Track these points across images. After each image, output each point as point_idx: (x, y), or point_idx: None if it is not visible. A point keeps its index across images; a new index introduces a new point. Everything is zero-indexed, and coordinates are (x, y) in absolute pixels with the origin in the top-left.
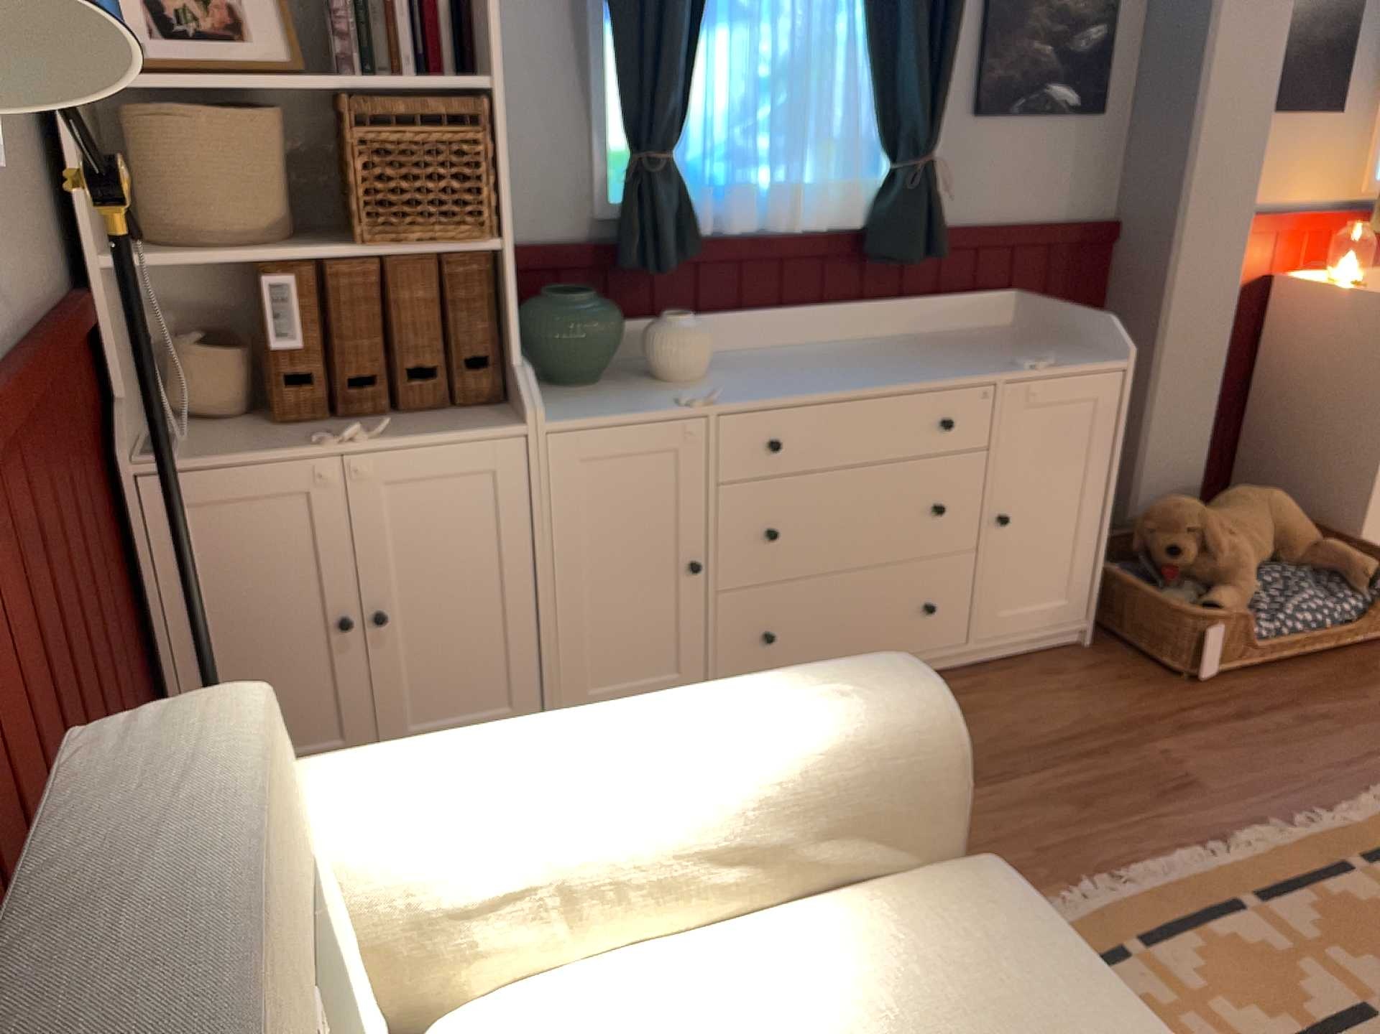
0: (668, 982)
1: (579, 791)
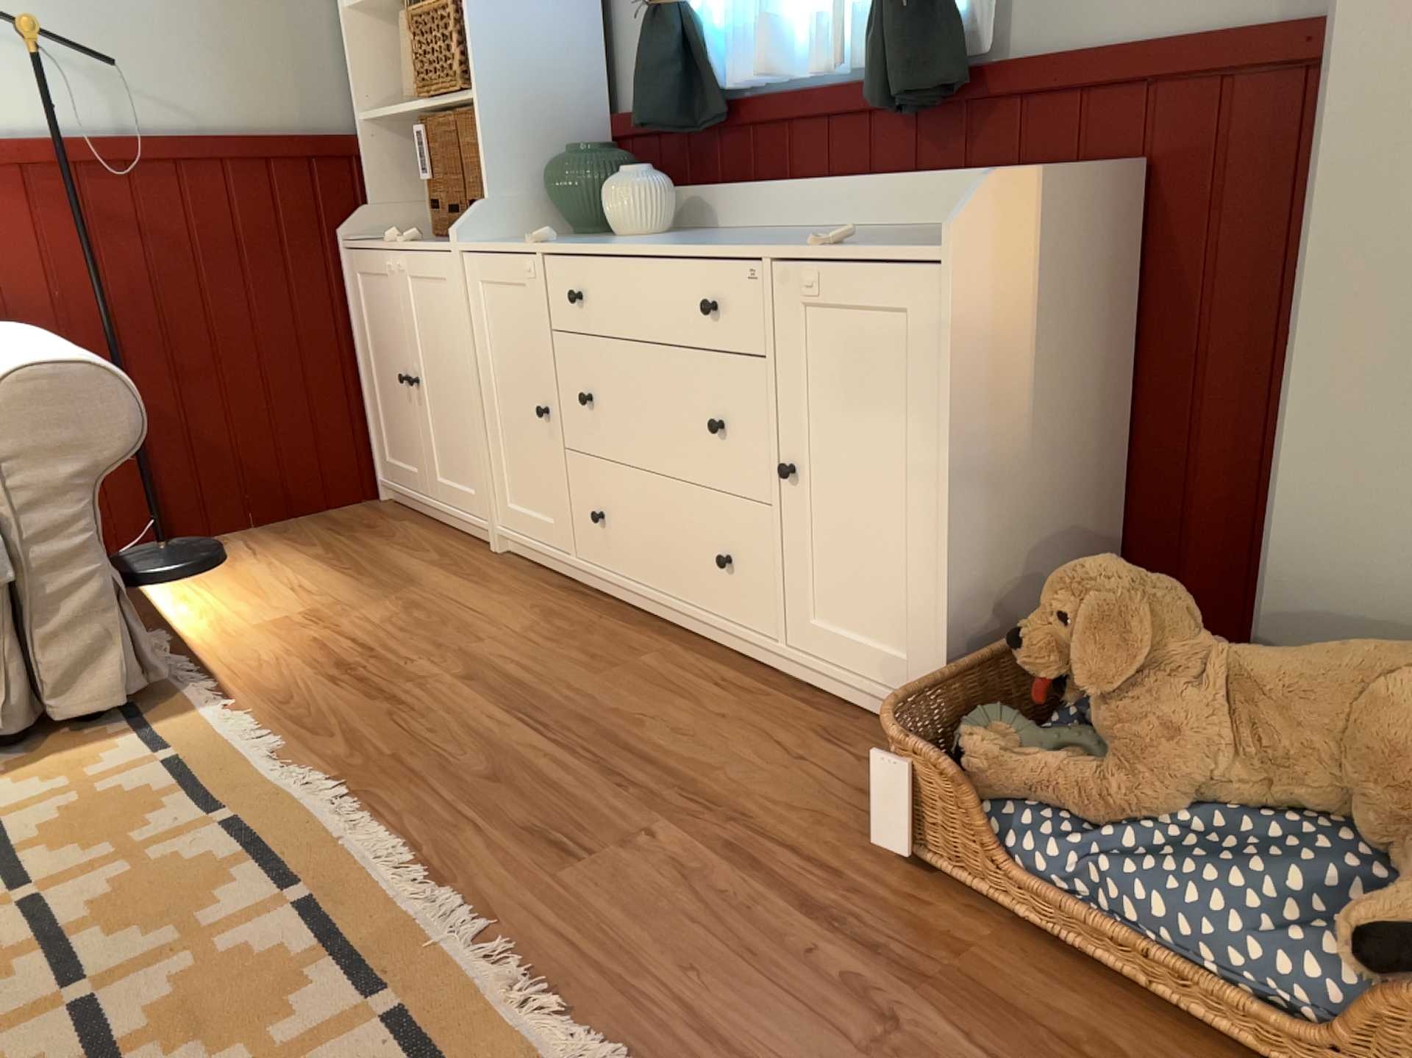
0: None
1: None
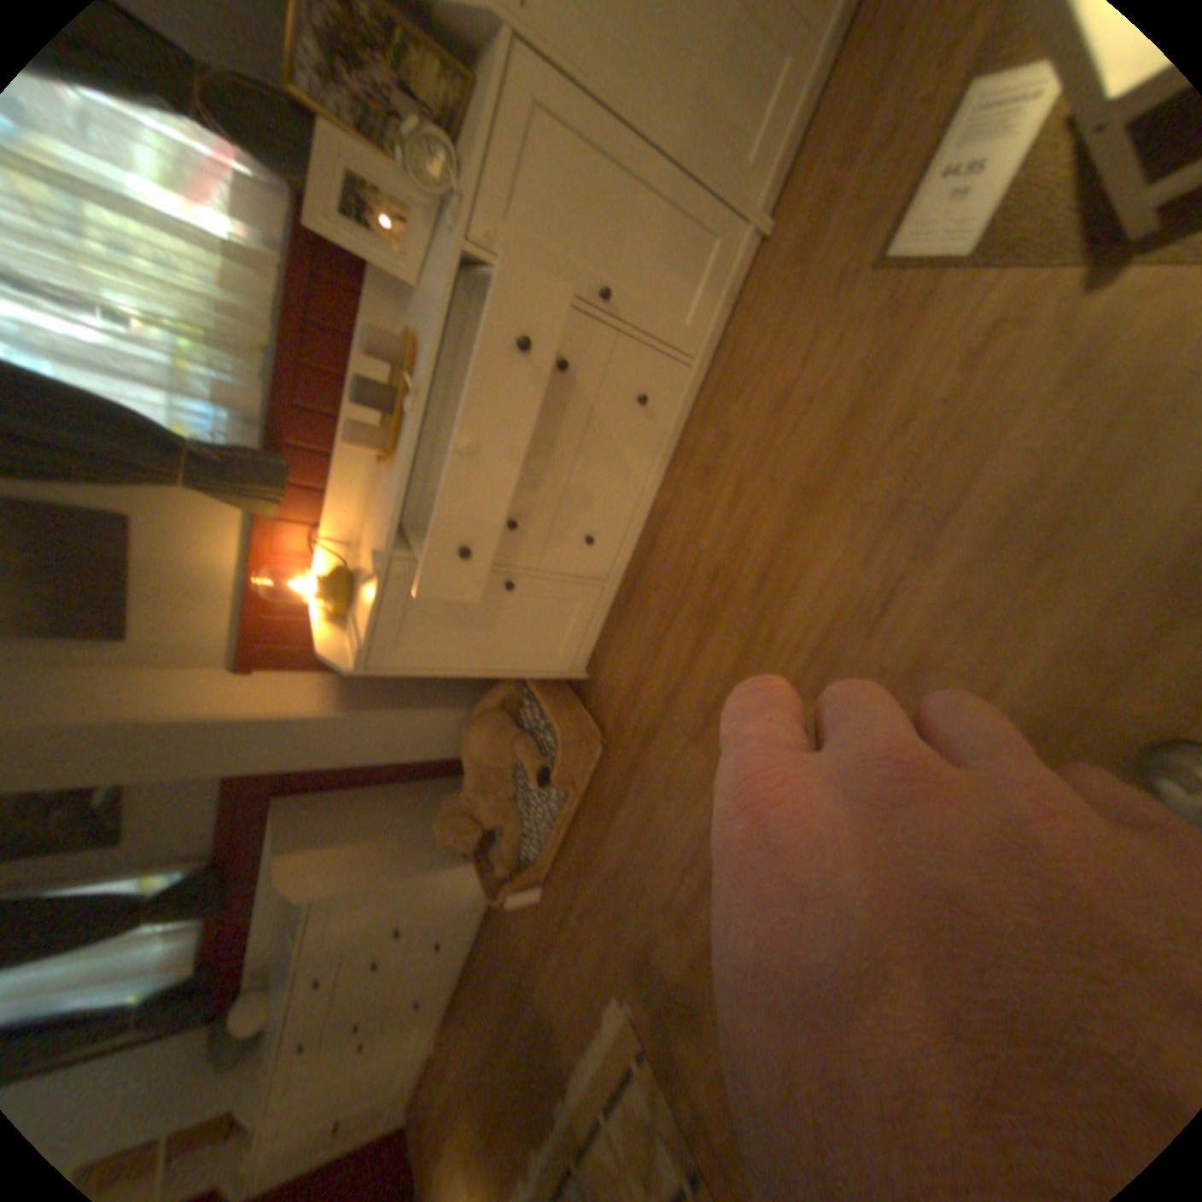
0: None
1: None
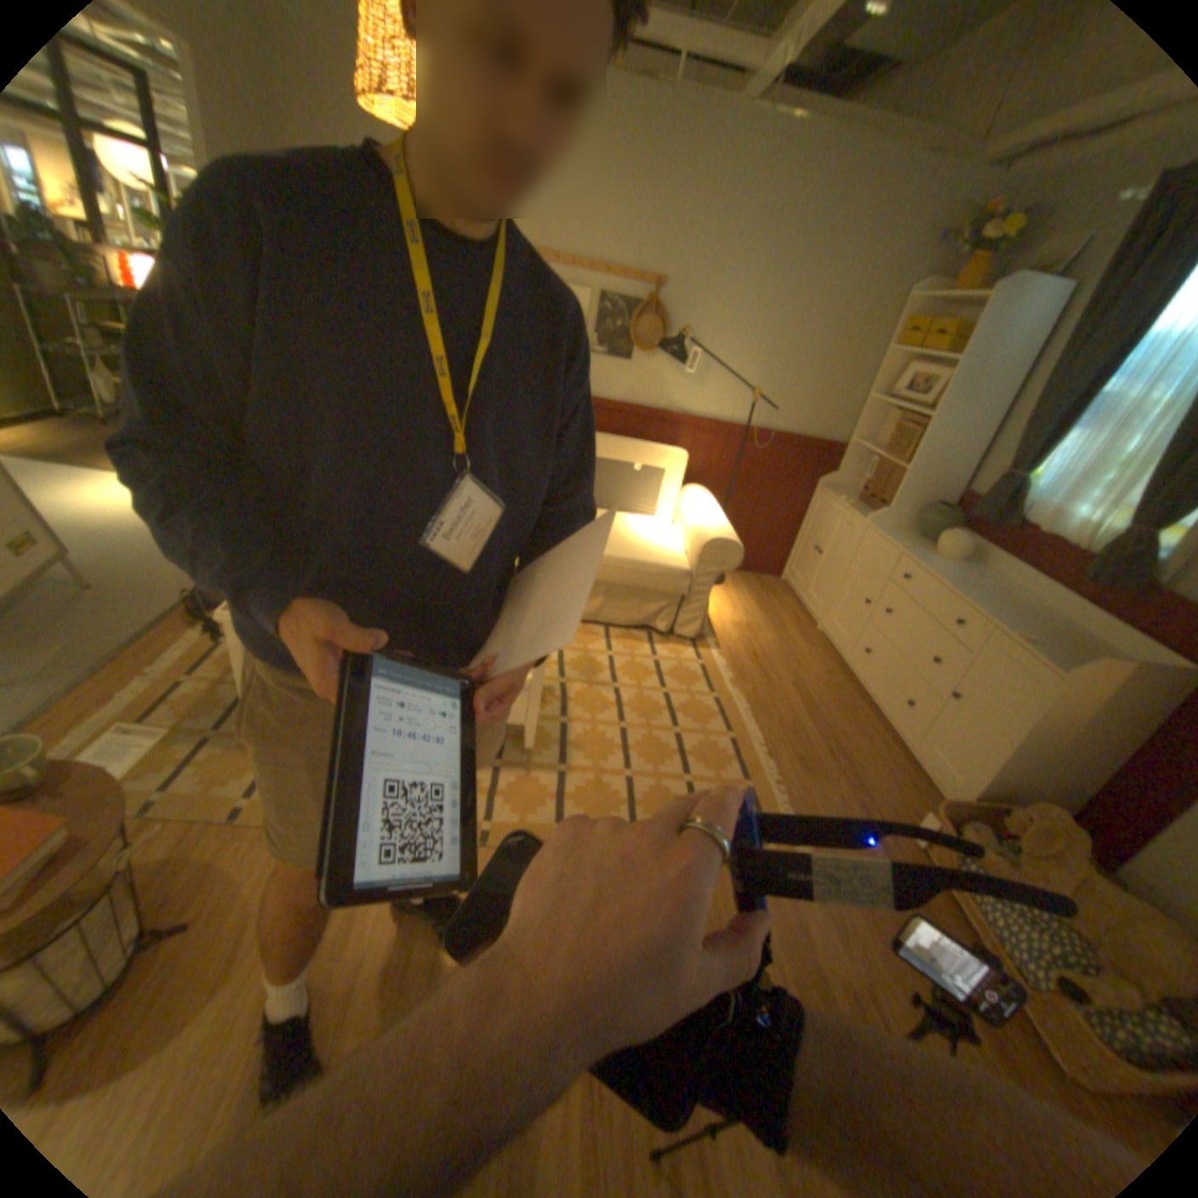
0: (667, 536)
1: (694, 509)
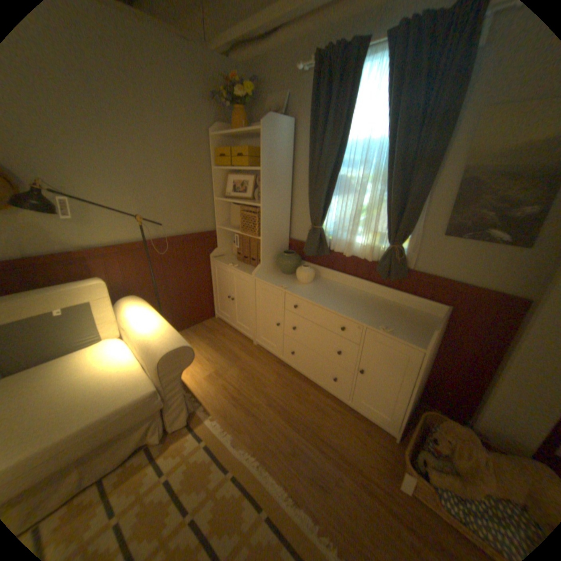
0: (120, 357)
1: (133, 324)
